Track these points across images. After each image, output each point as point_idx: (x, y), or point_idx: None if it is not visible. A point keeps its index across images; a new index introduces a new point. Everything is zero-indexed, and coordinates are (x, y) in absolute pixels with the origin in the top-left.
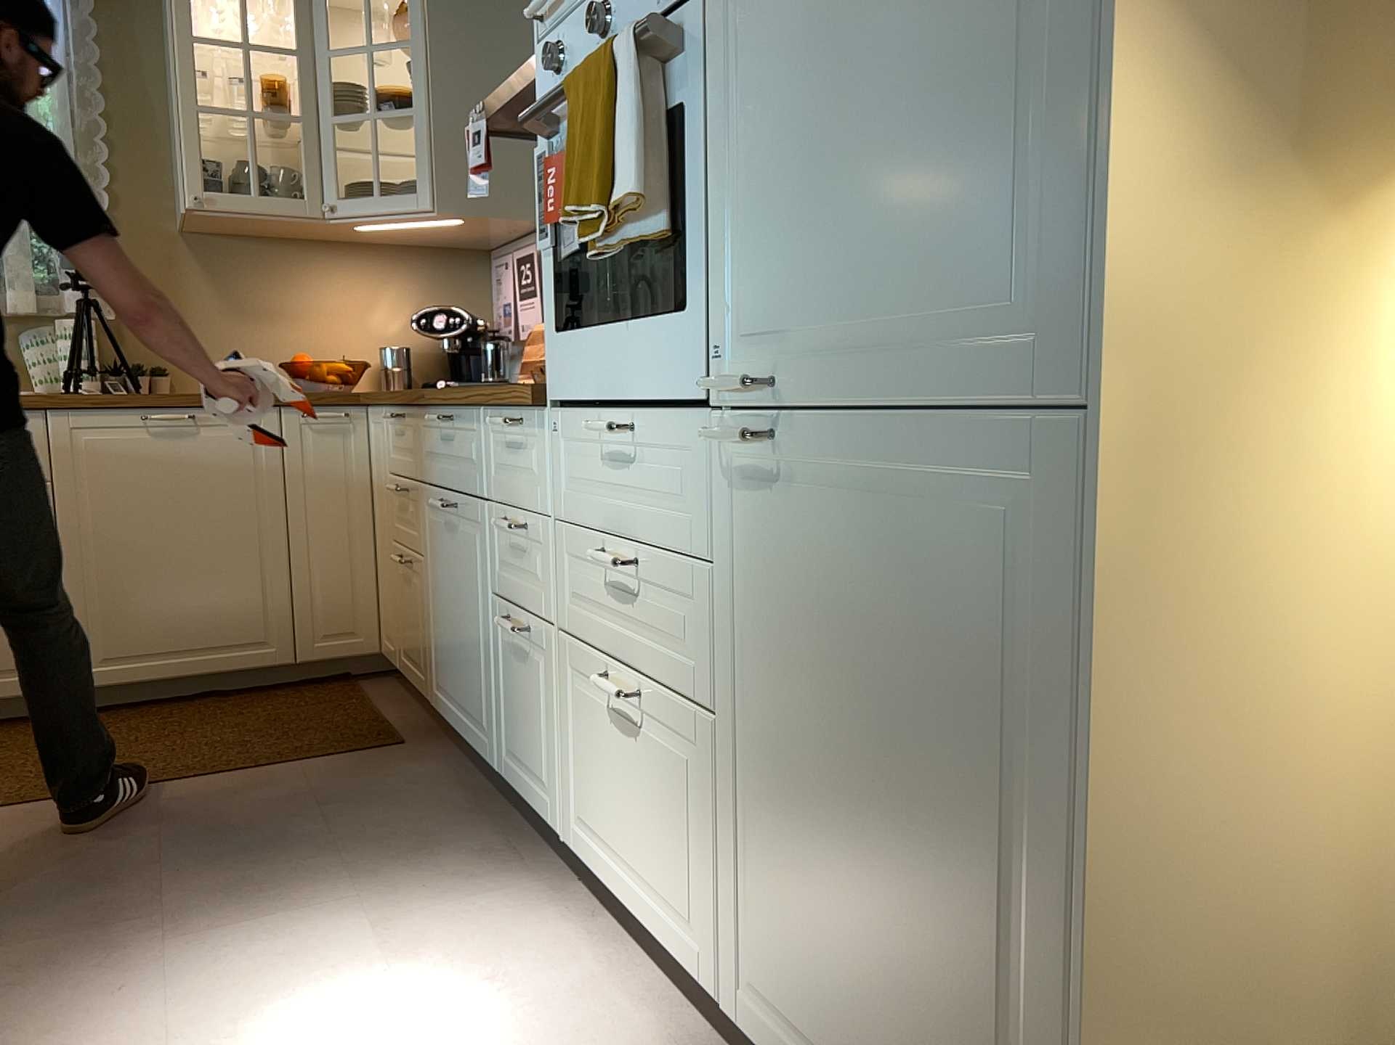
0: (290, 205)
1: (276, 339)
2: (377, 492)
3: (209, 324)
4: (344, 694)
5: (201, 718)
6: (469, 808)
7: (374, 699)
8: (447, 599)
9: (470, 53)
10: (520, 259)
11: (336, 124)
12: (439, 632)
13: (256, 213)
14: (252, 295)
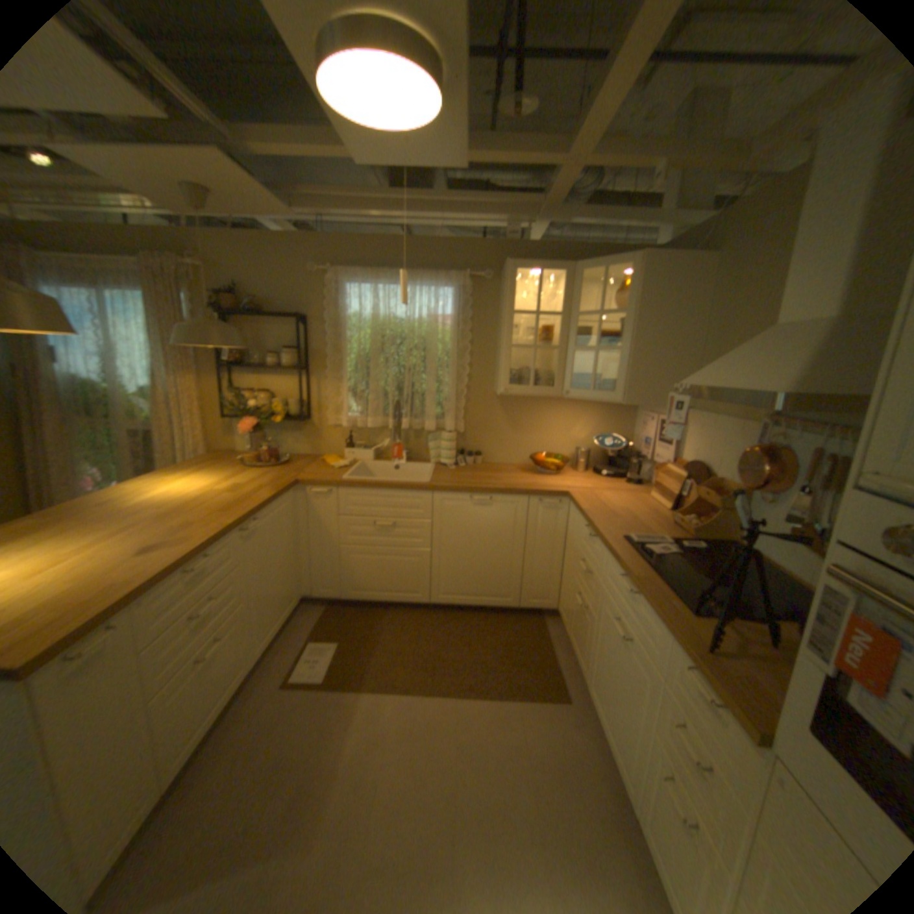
0: (547, 391)
1: (528, 440)
2: (570, 542)
3: (501, 432)
4: (539, 631)
5: (478, 632)
6: (614, 813)
7: (553, 641)
8: (613, 670)
9: (662, 314)
10: (664, 421)
11: (576, 349)
12: (603, 672)
13: (531, 394)
14: (521, 420)
